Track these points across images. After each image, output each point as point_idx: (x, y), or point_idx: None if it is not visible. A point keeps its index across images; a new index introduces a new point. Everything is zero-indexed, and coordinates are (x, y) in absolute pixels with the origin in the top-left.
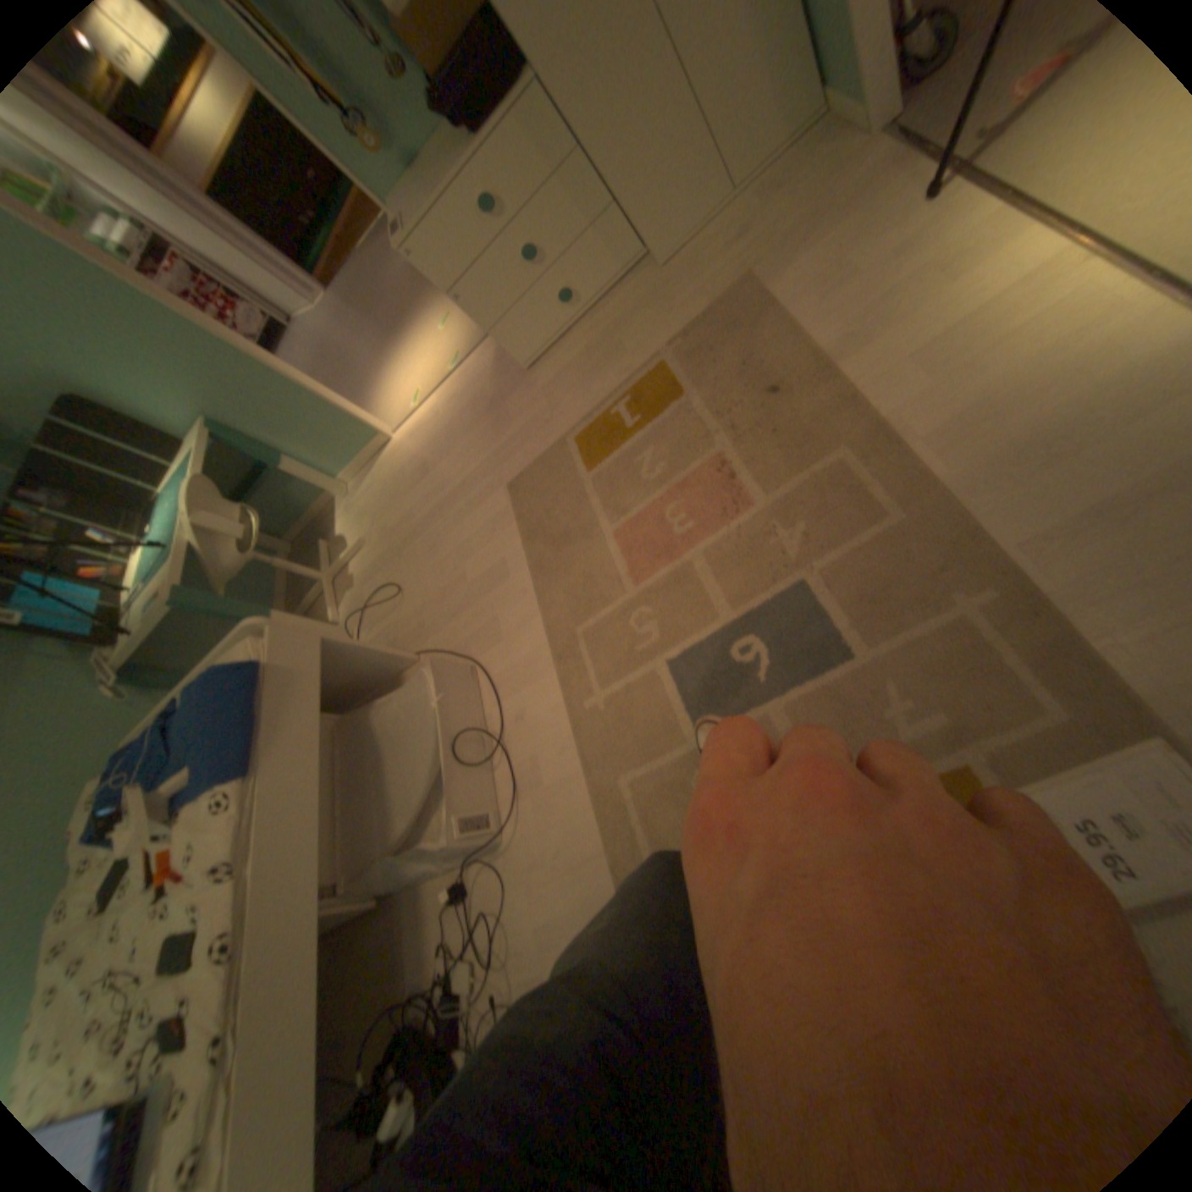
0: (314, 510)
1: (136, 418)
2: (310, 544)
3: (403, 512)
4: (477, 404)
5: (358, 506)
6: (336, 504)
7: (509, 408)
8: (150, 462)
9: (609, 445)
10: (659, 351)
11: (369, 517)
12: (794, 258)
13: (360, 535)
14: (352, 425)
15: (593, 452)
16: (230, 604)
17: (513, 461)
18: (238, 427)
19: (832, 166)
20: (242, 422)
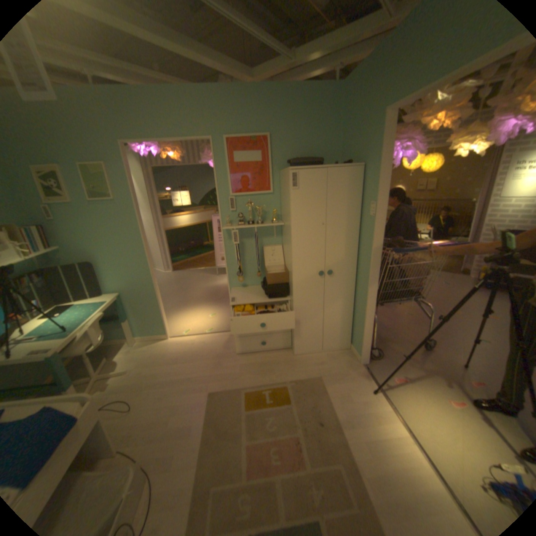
0: (111, 344)
1: (97, 281)
2: (96, 357)
3: (154, 375)
4: (211, 354)
5: (133, 357)
6: (123, 349)
7: (223, 364)
8: (83, 295)
9: (257, 407)
10: (286, 383)
11: (136, 366)
12: (335, 384)
13: (126, 370)
14: (159, 328)
15: (250, 405)
16: (63, 374)
17: (215, 386)
18: (123, 304)
19: (349, 365)
20: (127, 304)
